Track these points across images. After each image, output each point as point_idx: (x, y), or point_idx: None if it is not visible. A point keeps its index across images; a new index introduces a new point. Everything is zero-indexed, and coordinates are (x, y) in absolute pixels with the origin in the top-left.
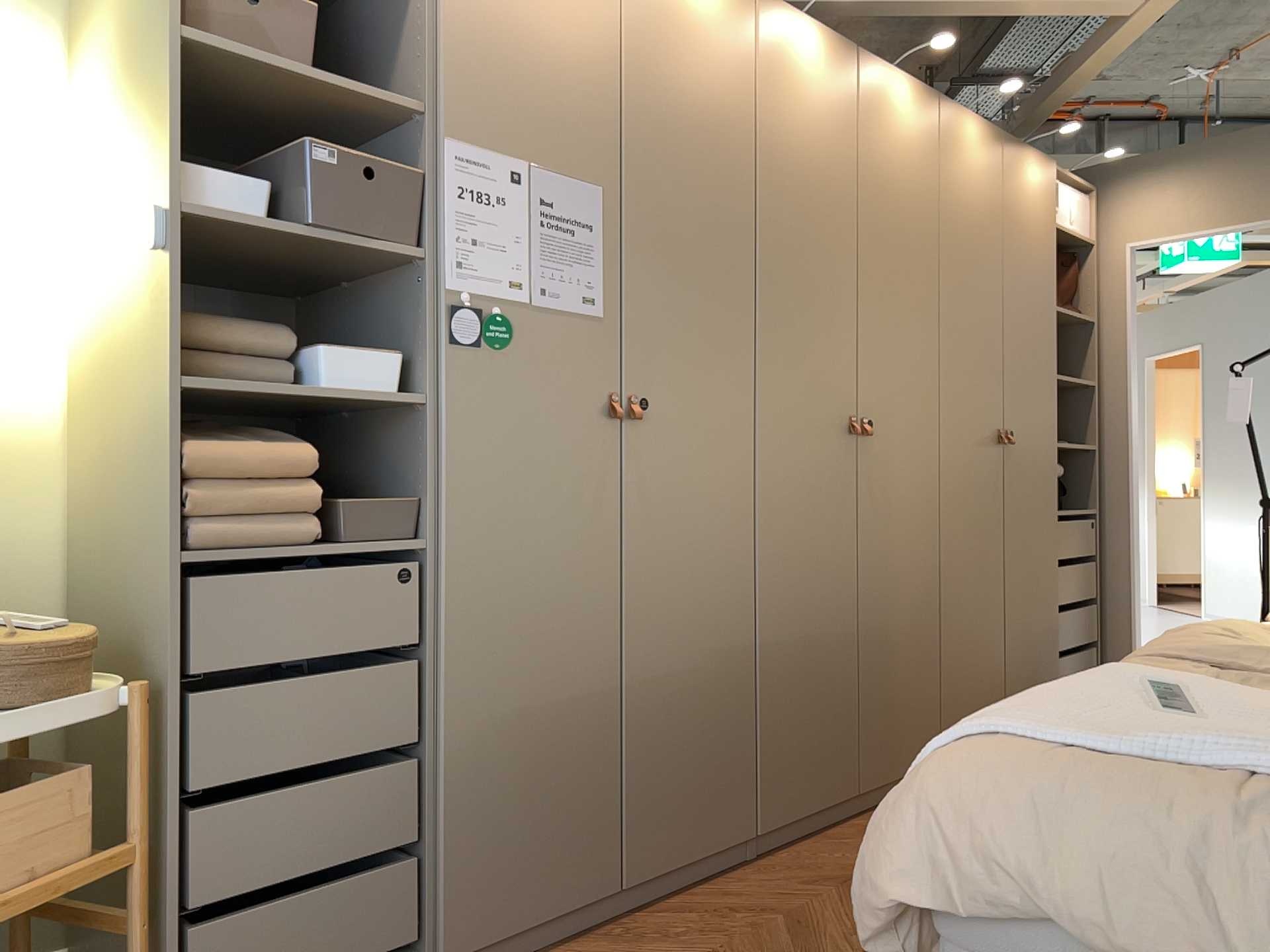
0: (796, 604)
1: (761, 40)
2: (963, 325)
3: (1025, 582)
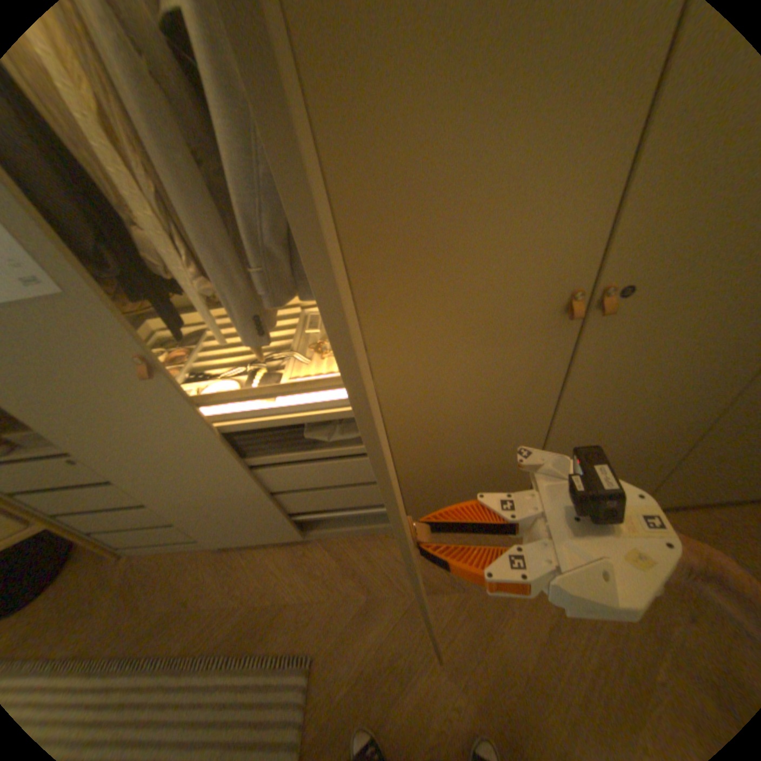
0: (443, 454)
1: None
2: None
3: None
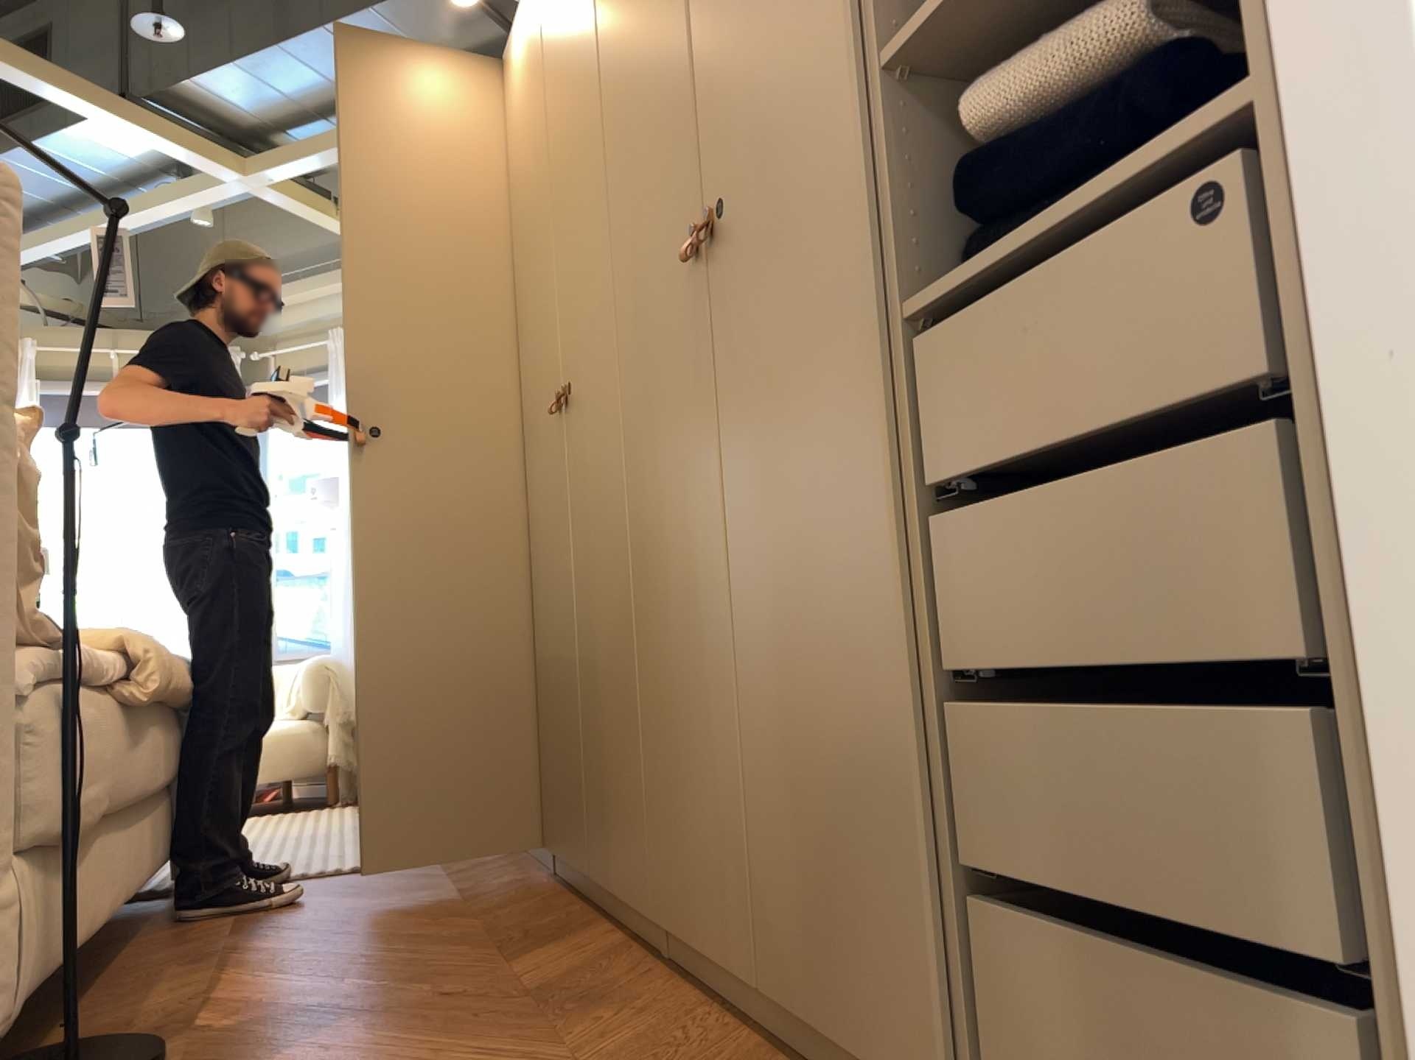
0: (551, 616)
1: (514, 112)
2: (632, 125)
3: (773, 581)
